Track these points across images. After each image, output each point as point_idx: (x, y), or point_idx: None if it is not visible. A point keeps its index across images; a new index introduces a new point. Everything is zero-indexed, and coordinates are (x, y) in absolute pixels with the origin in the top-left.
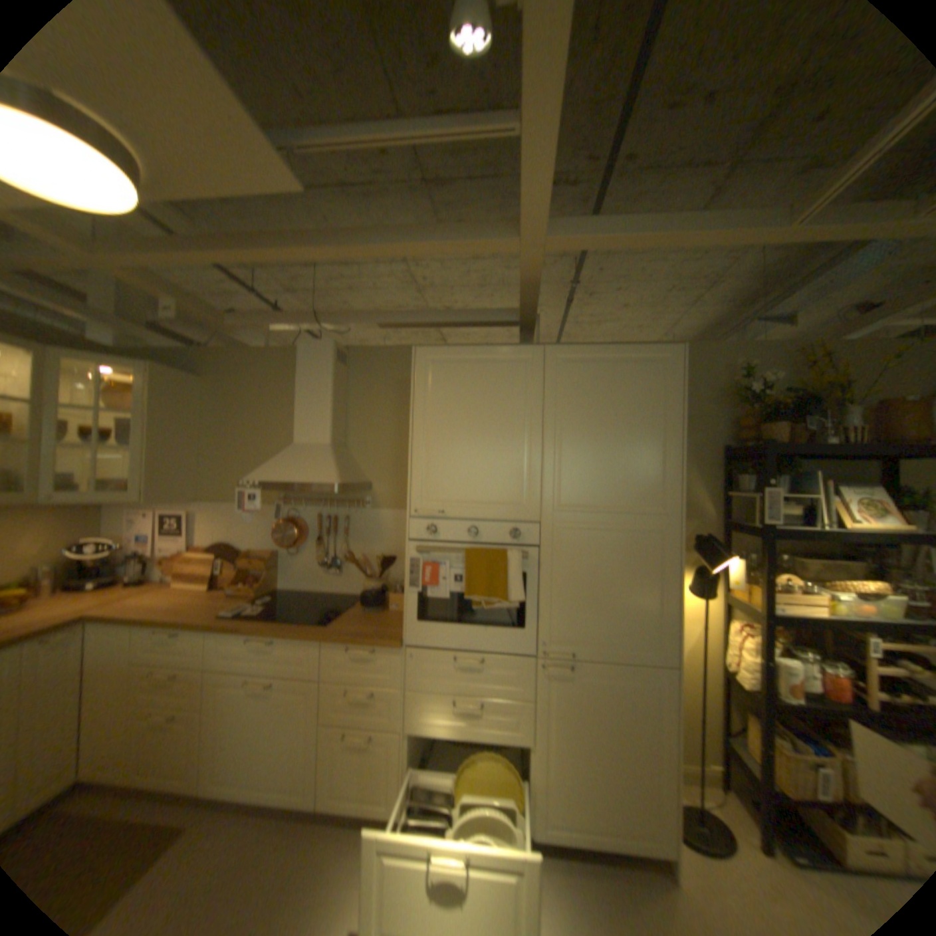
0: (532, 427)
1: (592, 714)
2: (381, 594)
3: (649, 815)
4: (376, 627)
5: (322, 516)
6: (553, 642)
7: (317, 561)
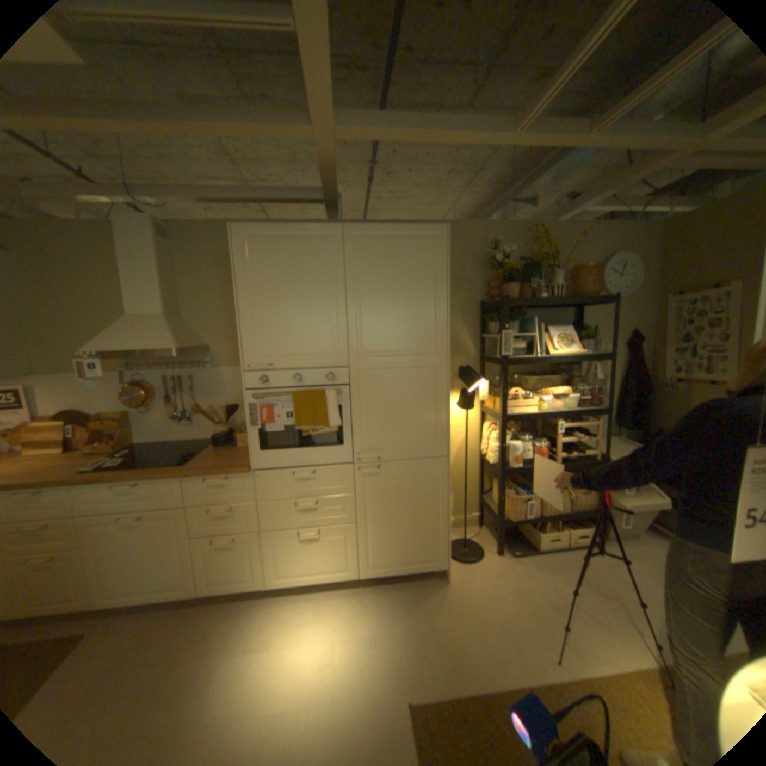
0: (337, 292)
1: (392, 494)
2: (228, 434)
3: (430, 547)
4: (226, 459)
5: (165, 377)
6: (363, 450)
7: (167, 414)
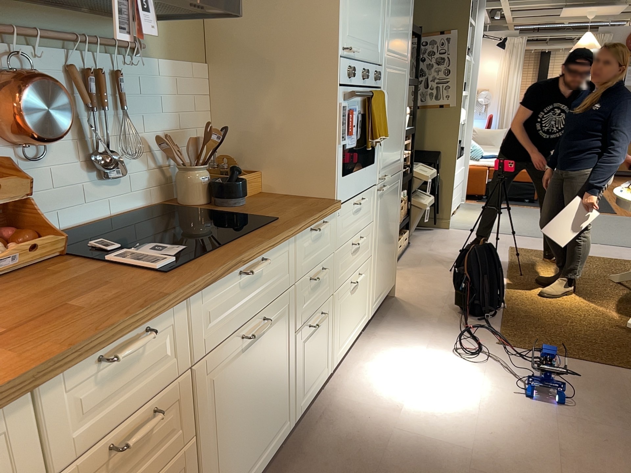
0: None
1: (385, 214)
2: (230, 178)
3: (391, 265)
4: (288, 204)
5: (76, 69)
6: (380, 168)
7: (84, 160)
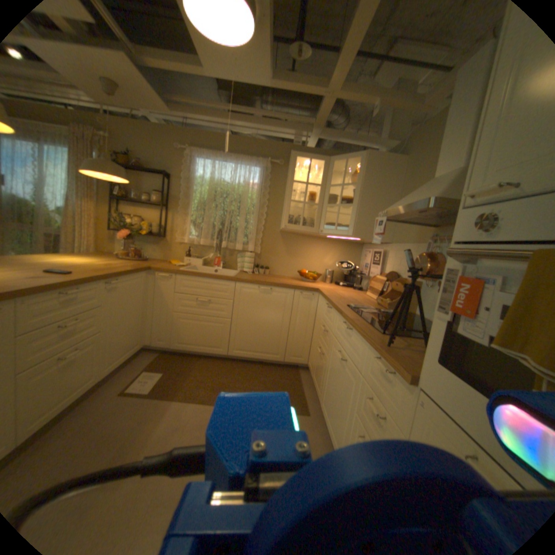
0: None
1: None
2: None
3: None
4: (425, 358)
5: None
6: None
7: None
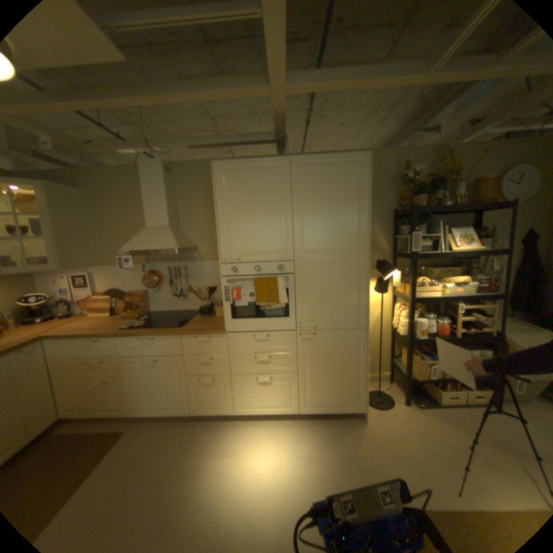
0: (286, 206)
1: (325, 354)
2: (210, 307)
3: (353, 395)
4: (209, 324)
5: (170, 267)
6: (304, 321)
7: (171, 293)
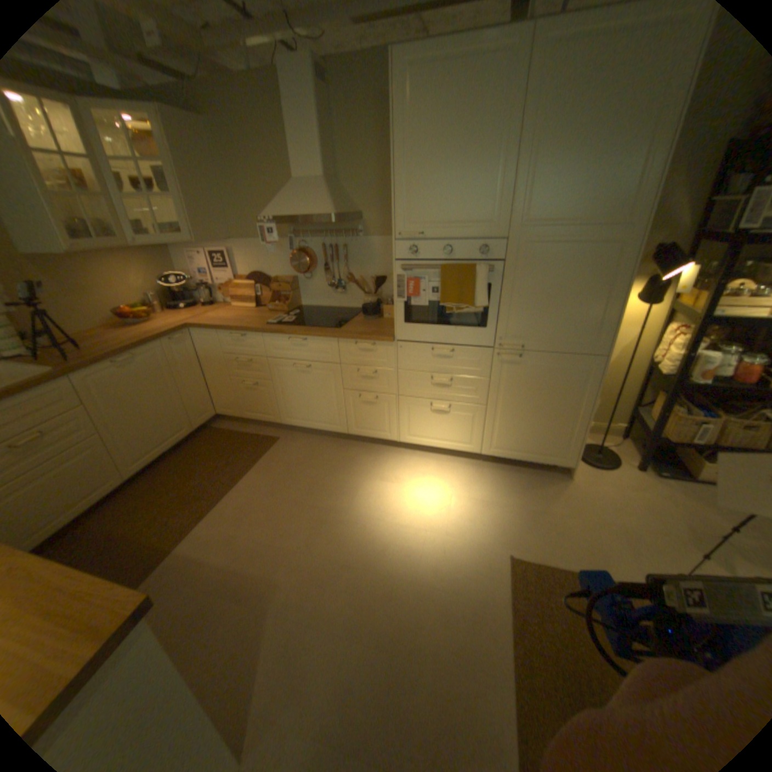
0: (510, 134)
1: (530, 385)
2: (376, 305)
3: (560, 444)
4: (374, 327)
5: (325, 244)
6: (507, 336)
7: (326, 281)
